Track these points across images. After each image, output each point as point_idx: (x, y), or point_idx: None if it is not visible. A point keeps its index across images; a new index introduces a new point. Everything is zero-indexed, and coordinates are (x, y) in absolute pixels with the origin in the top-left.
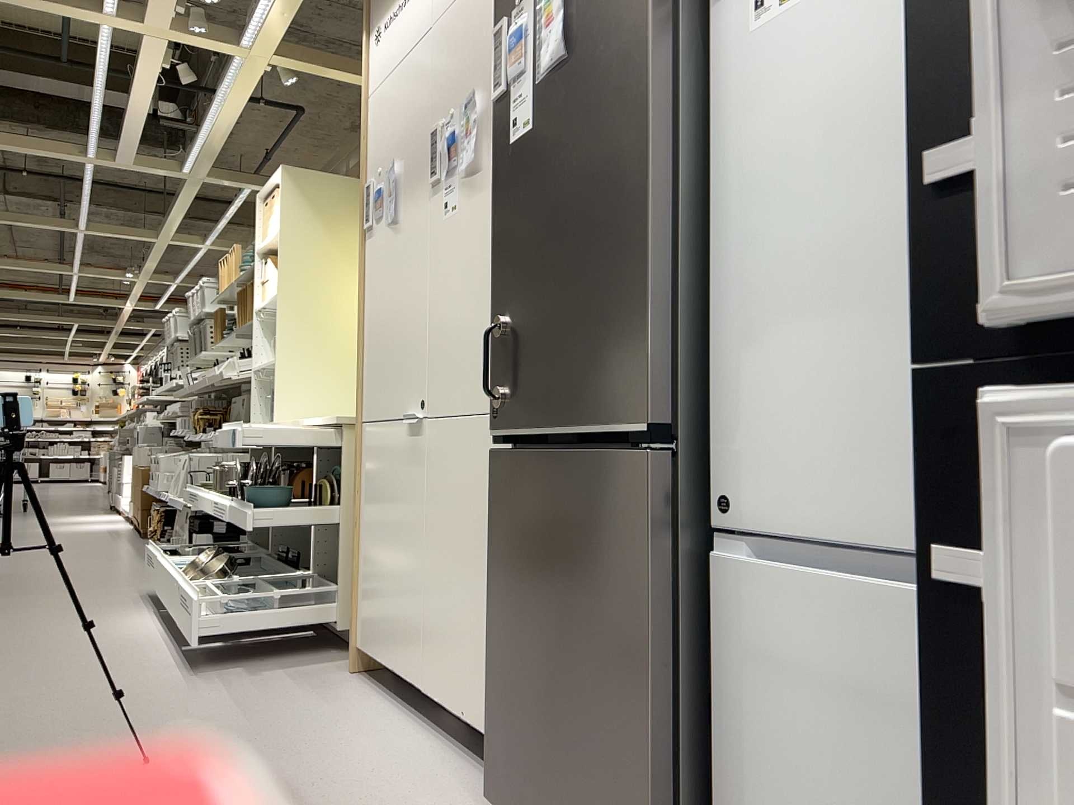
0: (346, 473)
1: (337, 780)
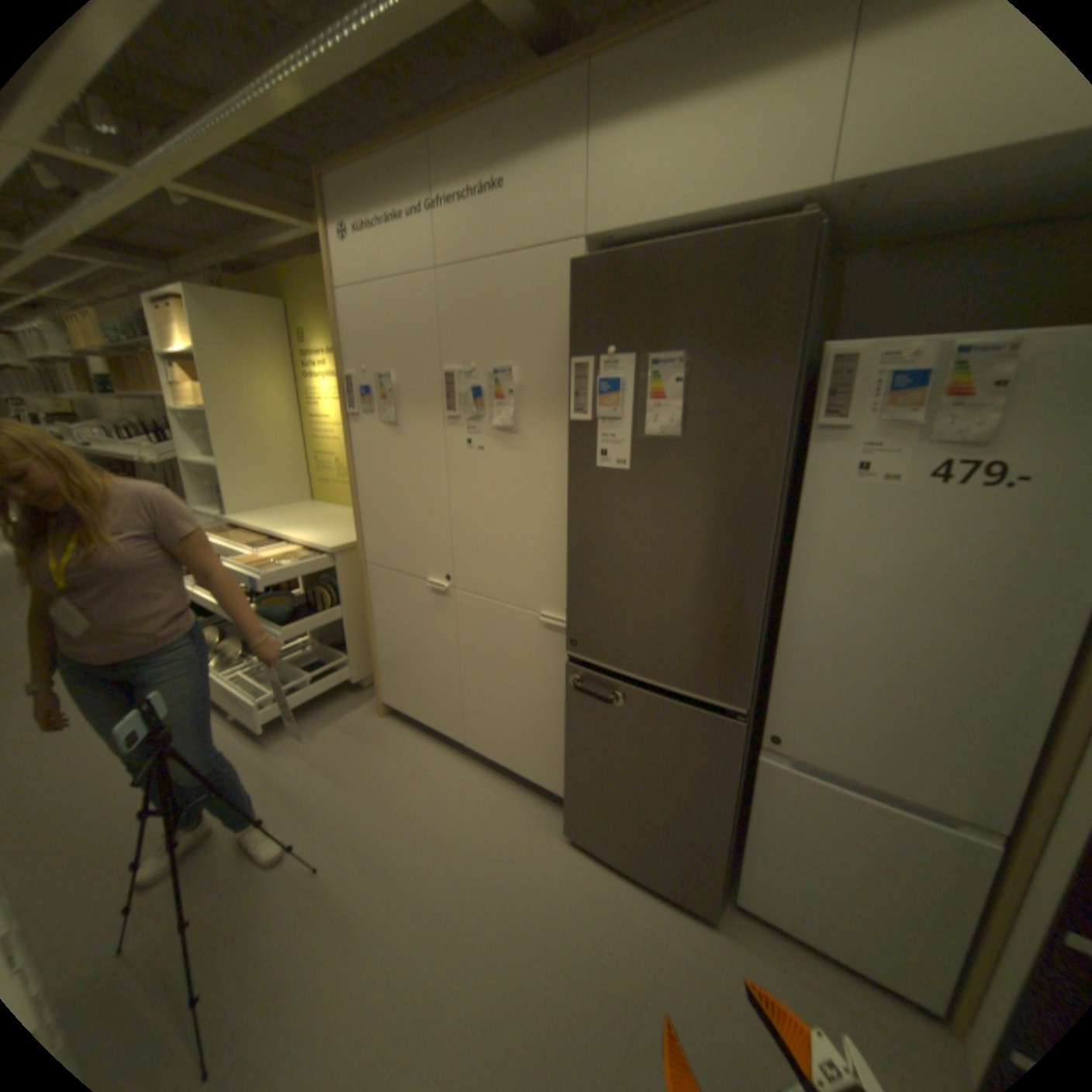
0: (343, 583)
1: (456, 837)
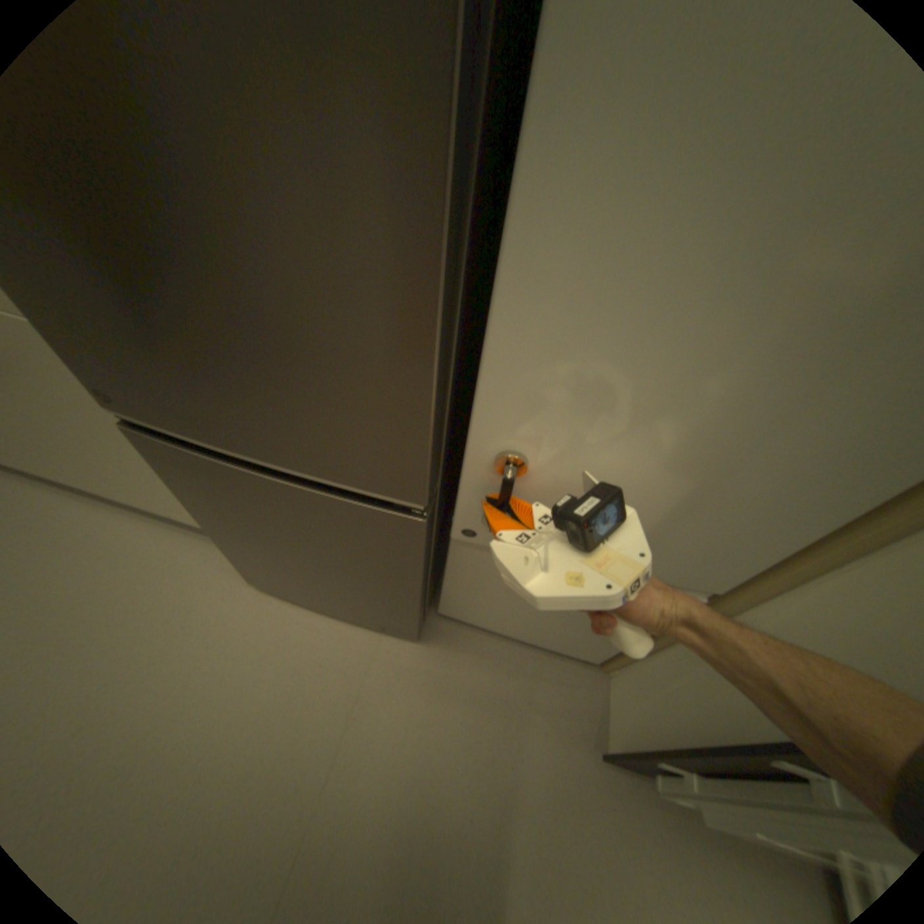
0: None
1: (104, 616)
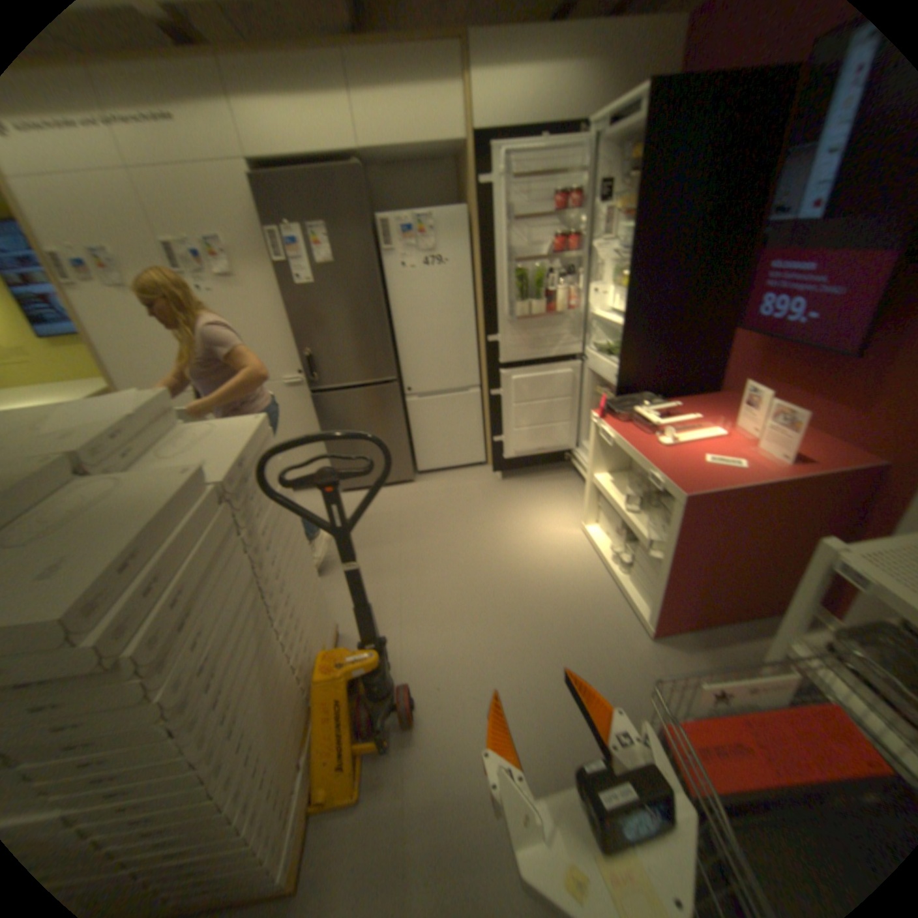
0: None
1: None
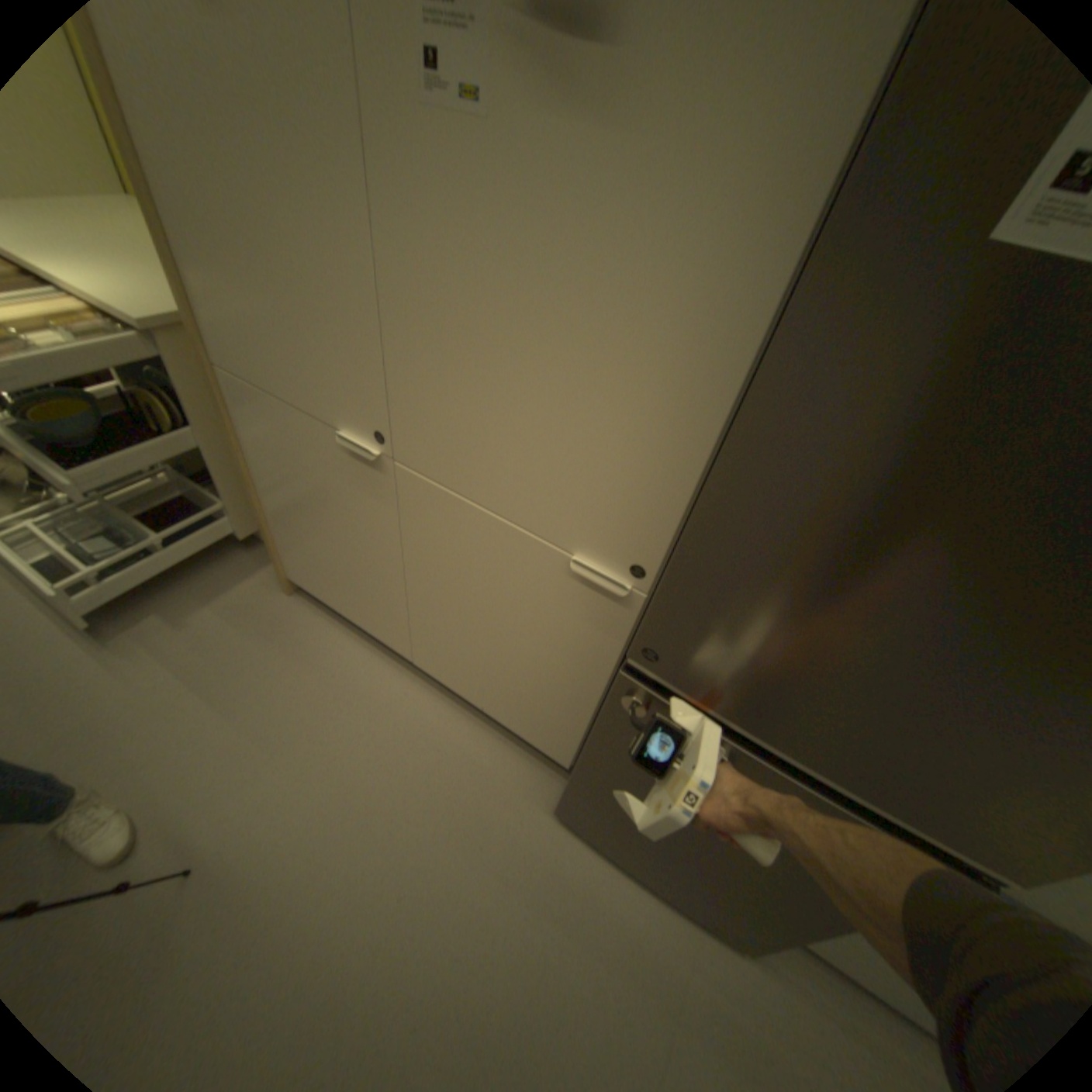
0: (185, 389)
1: (403, 808)
